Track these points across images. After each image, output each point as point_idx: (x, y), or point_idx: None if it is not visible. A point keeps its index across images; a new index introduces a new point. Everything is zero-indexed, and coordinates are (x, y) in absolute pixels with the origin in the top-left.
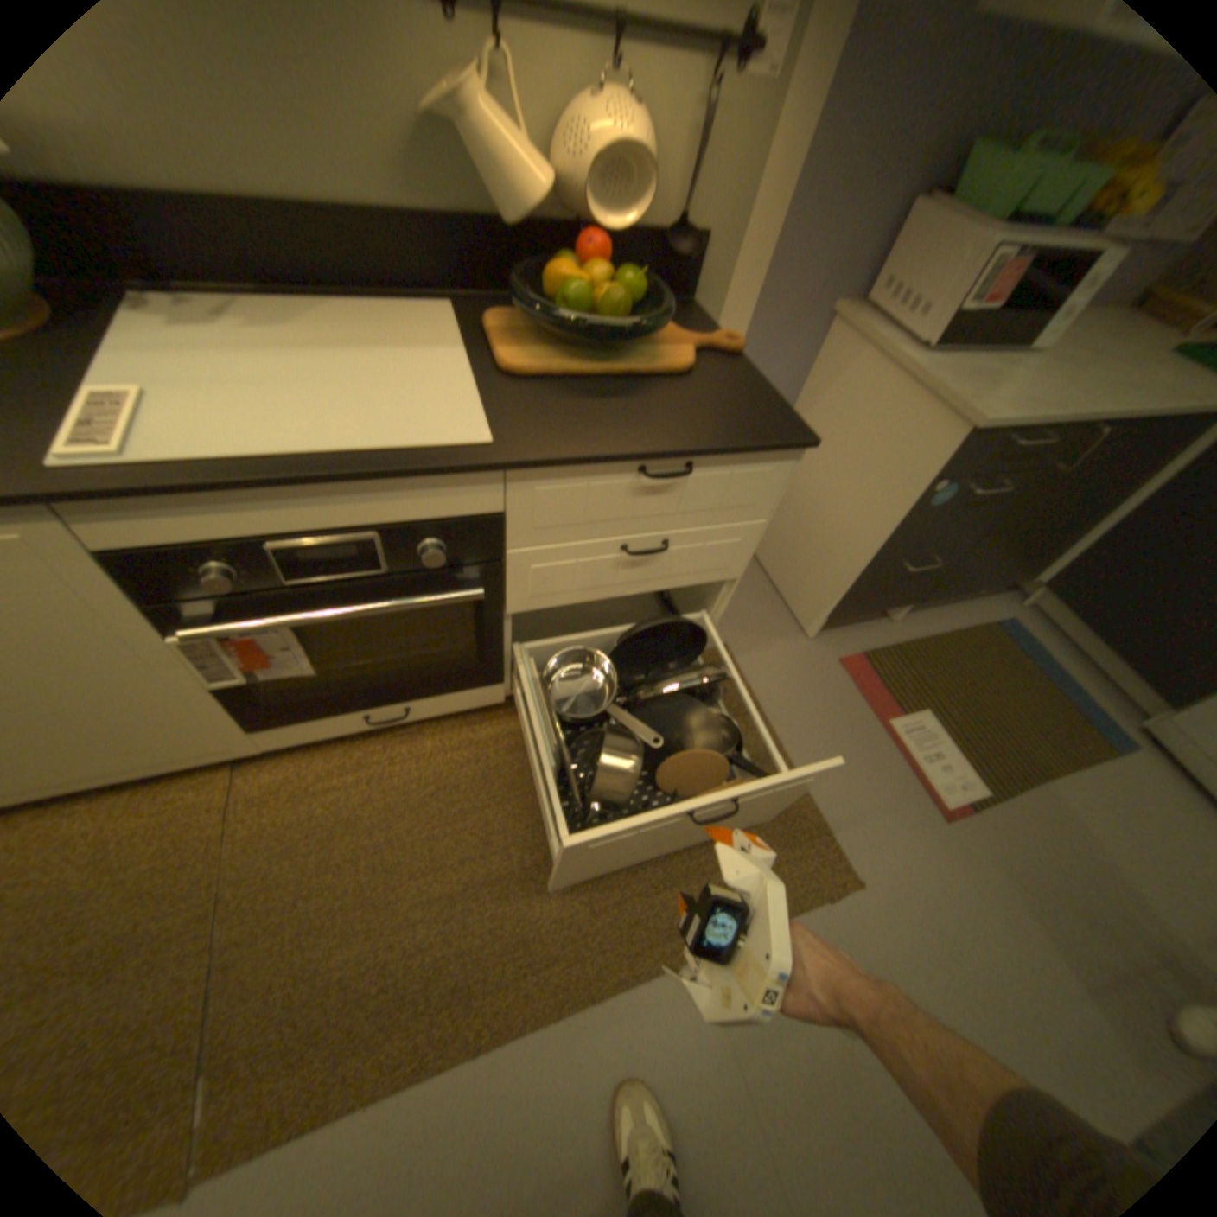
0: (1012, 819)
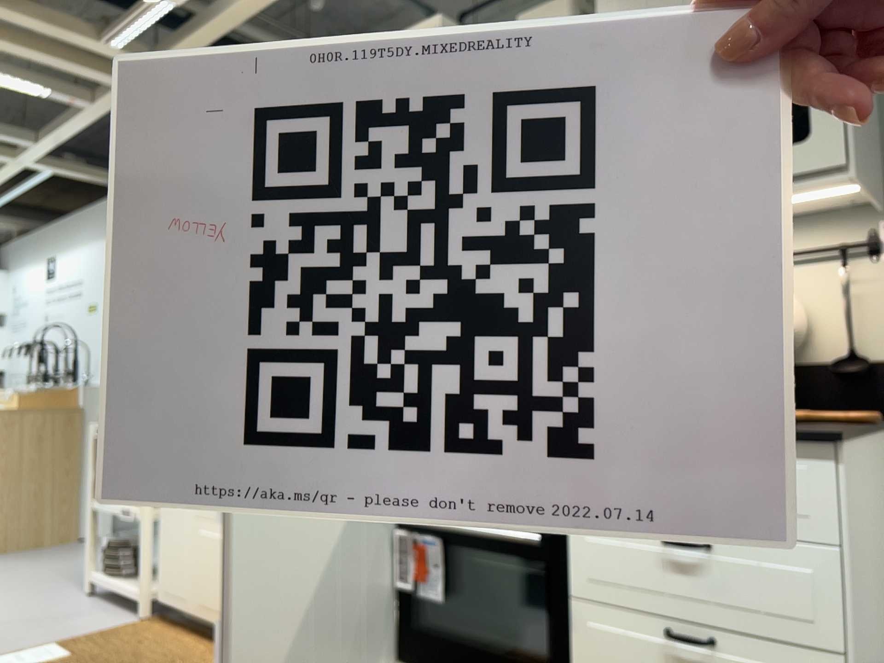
0: None
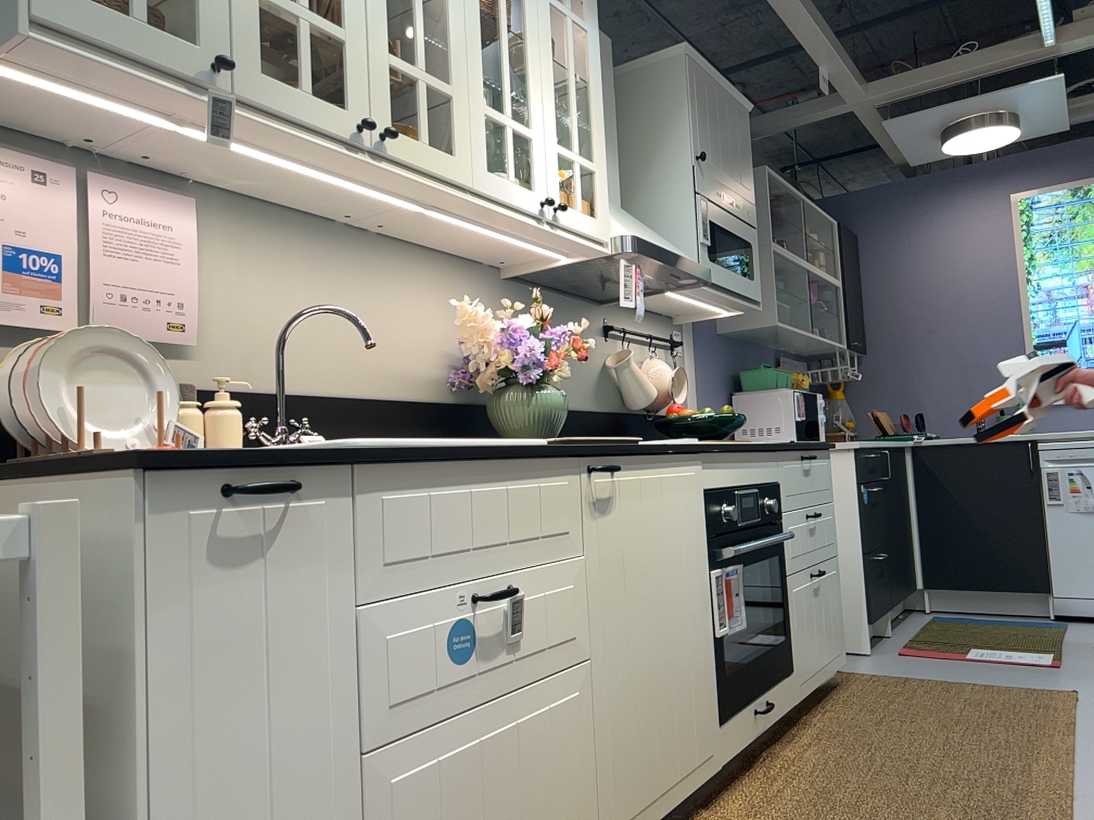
0: (1075, 655)
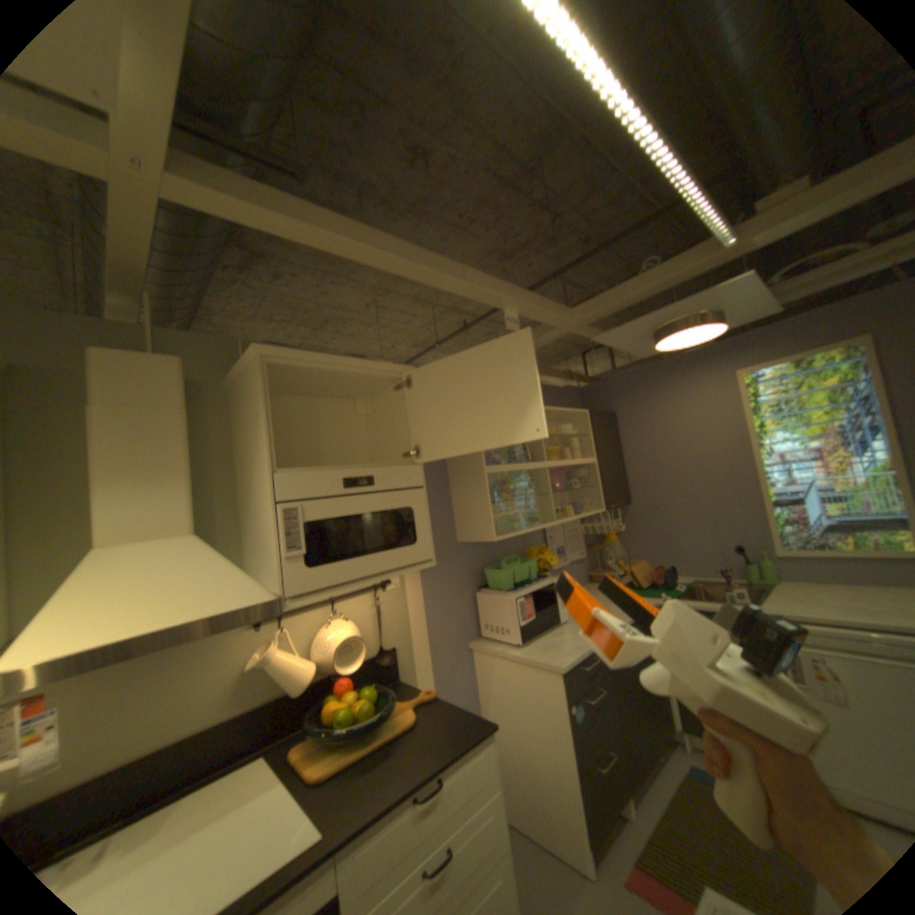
0: None
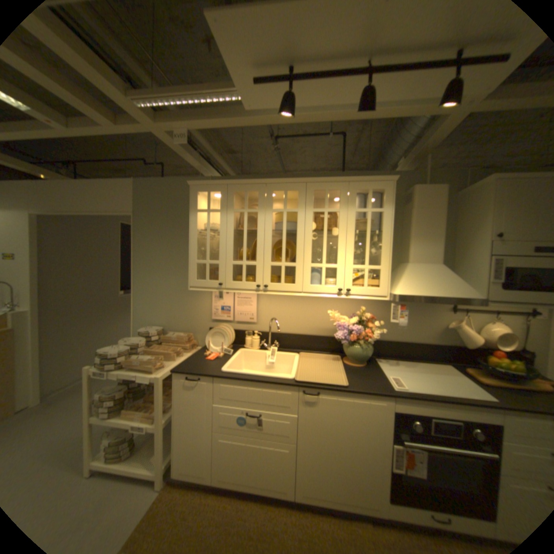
0: None
